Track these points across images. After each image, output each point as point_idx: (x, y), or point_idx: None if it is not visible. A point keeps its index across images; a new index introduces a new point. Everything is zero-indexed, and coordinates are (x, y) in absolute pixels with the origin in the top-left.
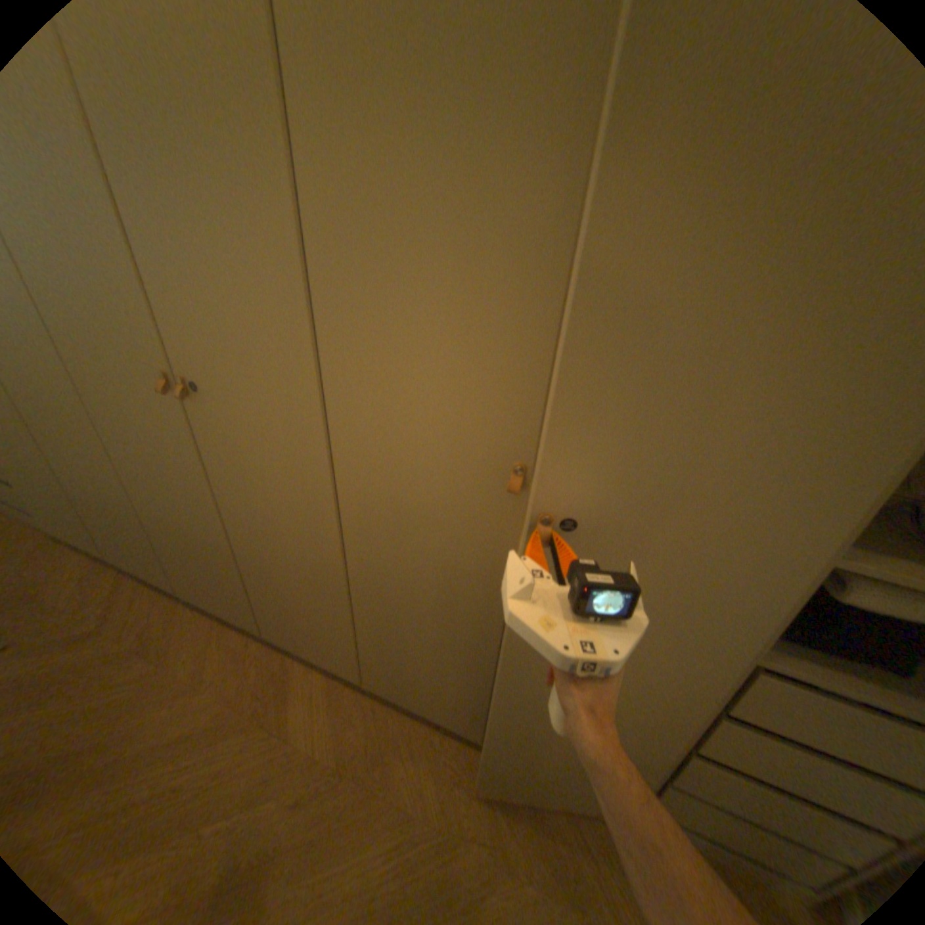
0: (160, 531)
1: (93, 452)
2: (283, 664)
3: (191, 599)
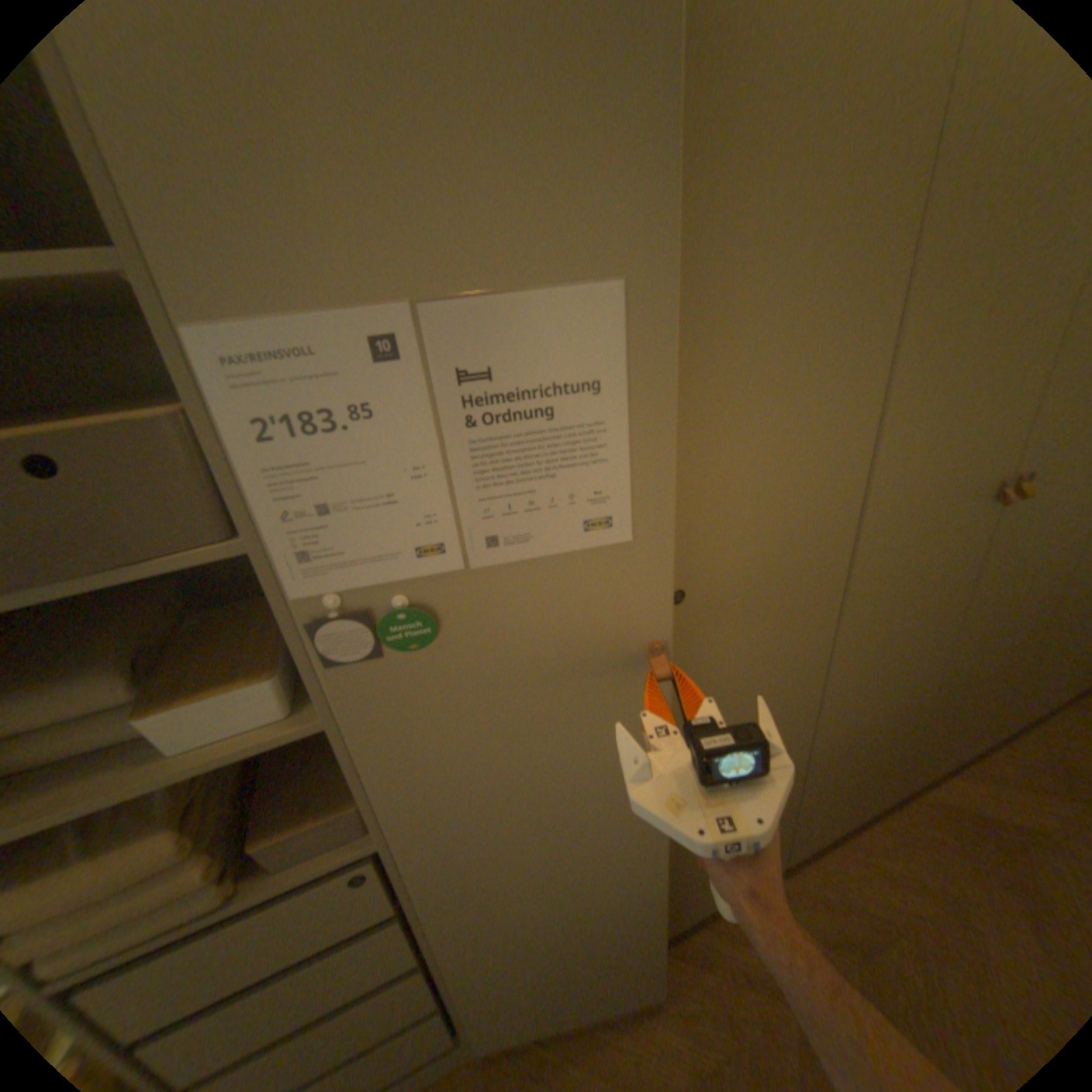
0: (842, 751)
1: (800, 693)
2: (925, 805)
3: (820, 841)
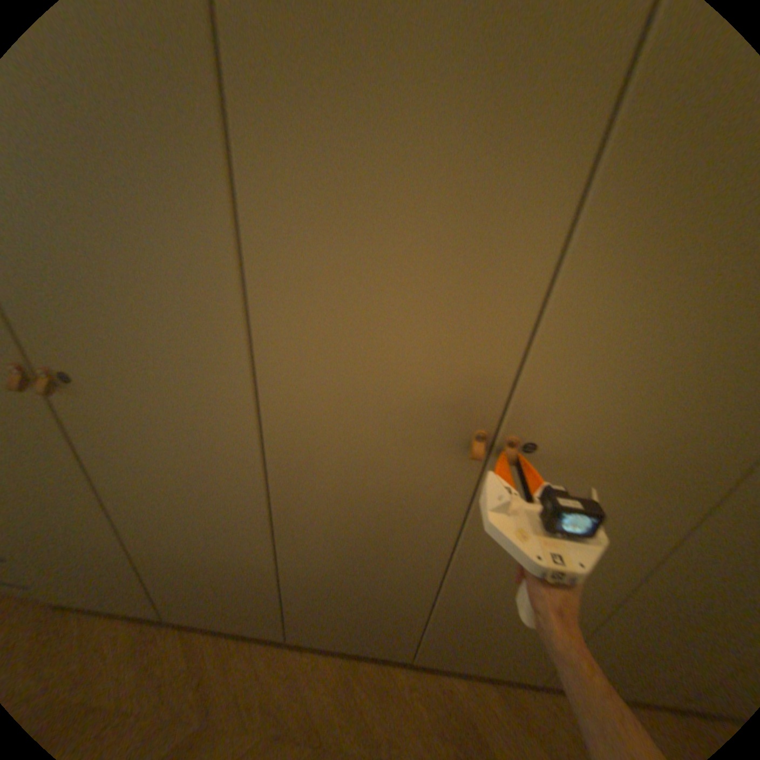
0: (314, 588)
1: (241, 518)
2: (440, 684)
3: (315, 644)
